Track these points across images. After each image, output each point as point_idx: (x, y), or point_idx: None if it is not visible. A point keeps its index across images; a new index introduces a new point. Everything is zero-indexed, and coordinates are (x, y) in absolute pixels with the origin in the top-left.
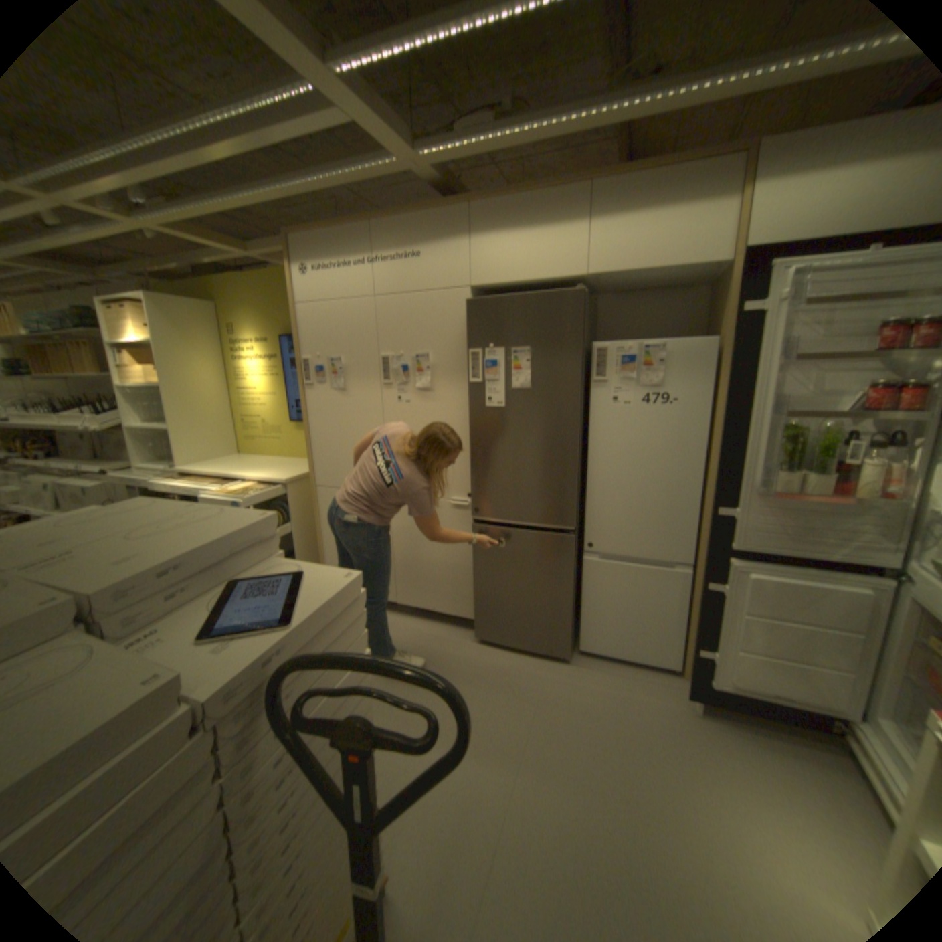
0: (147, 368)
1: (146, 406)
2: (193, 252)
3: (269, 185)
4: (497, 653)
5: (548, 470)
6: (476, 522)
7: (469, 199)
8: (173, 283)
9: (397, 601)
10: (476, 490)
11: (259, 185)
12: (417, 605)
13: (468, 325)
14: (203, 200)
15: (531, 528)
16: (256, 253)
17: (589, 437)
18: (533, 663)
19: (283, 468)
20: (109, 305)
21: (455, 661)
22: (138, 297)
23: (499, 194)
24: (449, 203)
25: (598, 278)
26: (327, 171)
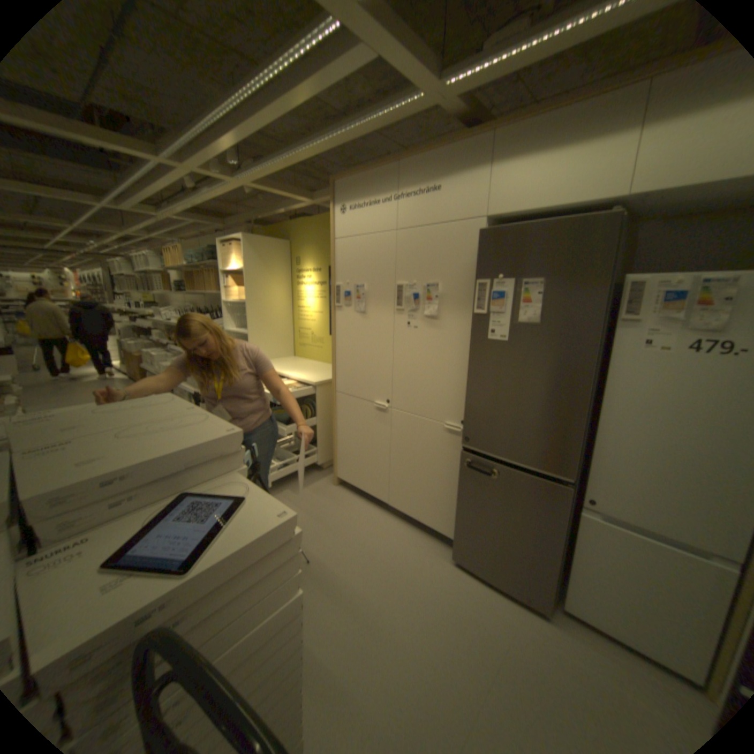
0: (241, 288)
1: (239, 316)
2: (279, 203)
3: (319, 138)
4: (472, 582)
5: (549, 412)
6: (465, 449)
7: (494, 125)
8: (266, 227)
9: (388, 502)
10: (469, 419)
11: (311, 138)
12: (405, 511)
13: (479, 255)
14: (275, 157)
15: (523, 469)
16: (320, 201)
17: (607, 382)
18: (508, 606)
19: (318, 372)
20: (224, 244)
21: (429, 578)
22: (239, 237)
23: (528, 114)
24: (473, 132)
25: (644, 197)
26: (363, 117)
